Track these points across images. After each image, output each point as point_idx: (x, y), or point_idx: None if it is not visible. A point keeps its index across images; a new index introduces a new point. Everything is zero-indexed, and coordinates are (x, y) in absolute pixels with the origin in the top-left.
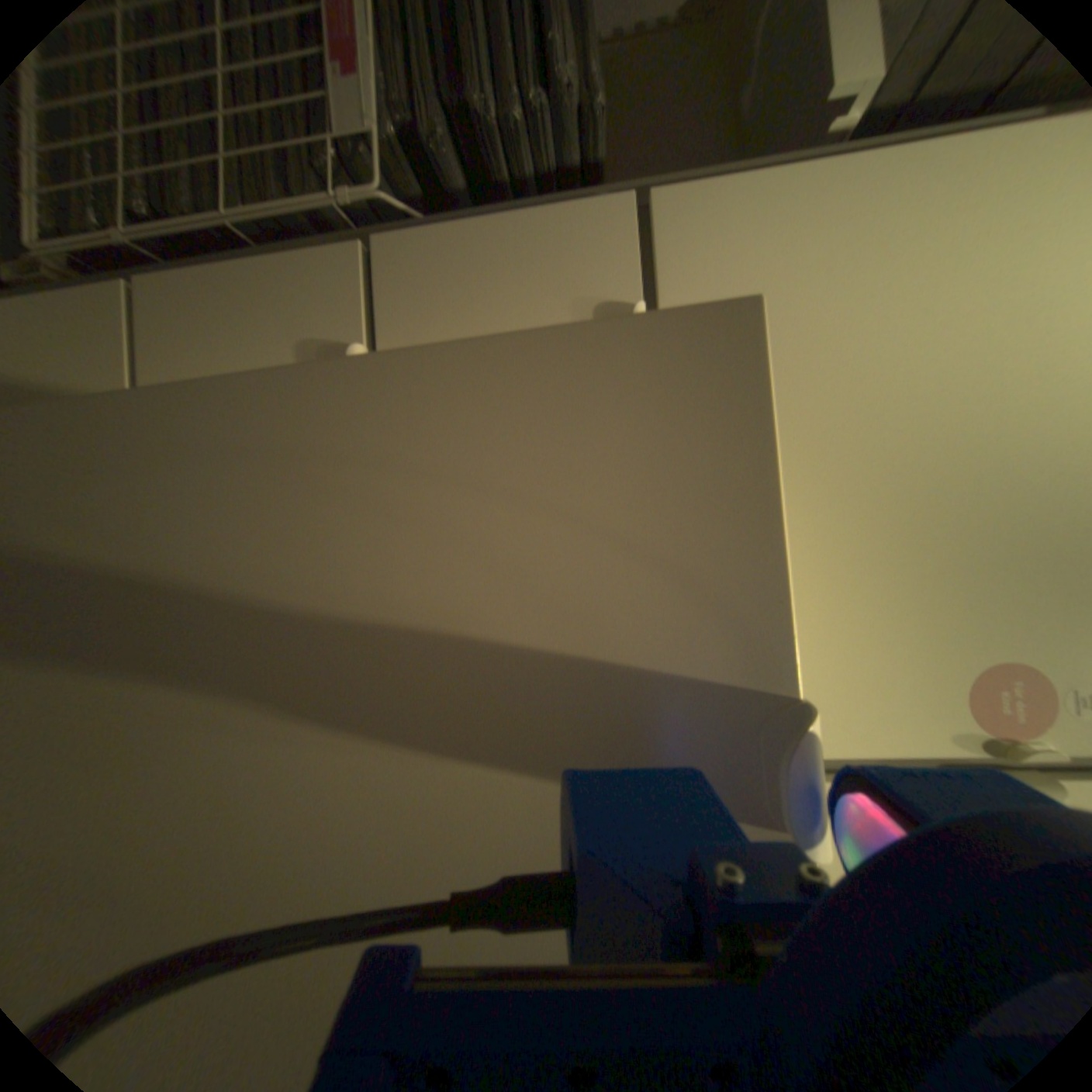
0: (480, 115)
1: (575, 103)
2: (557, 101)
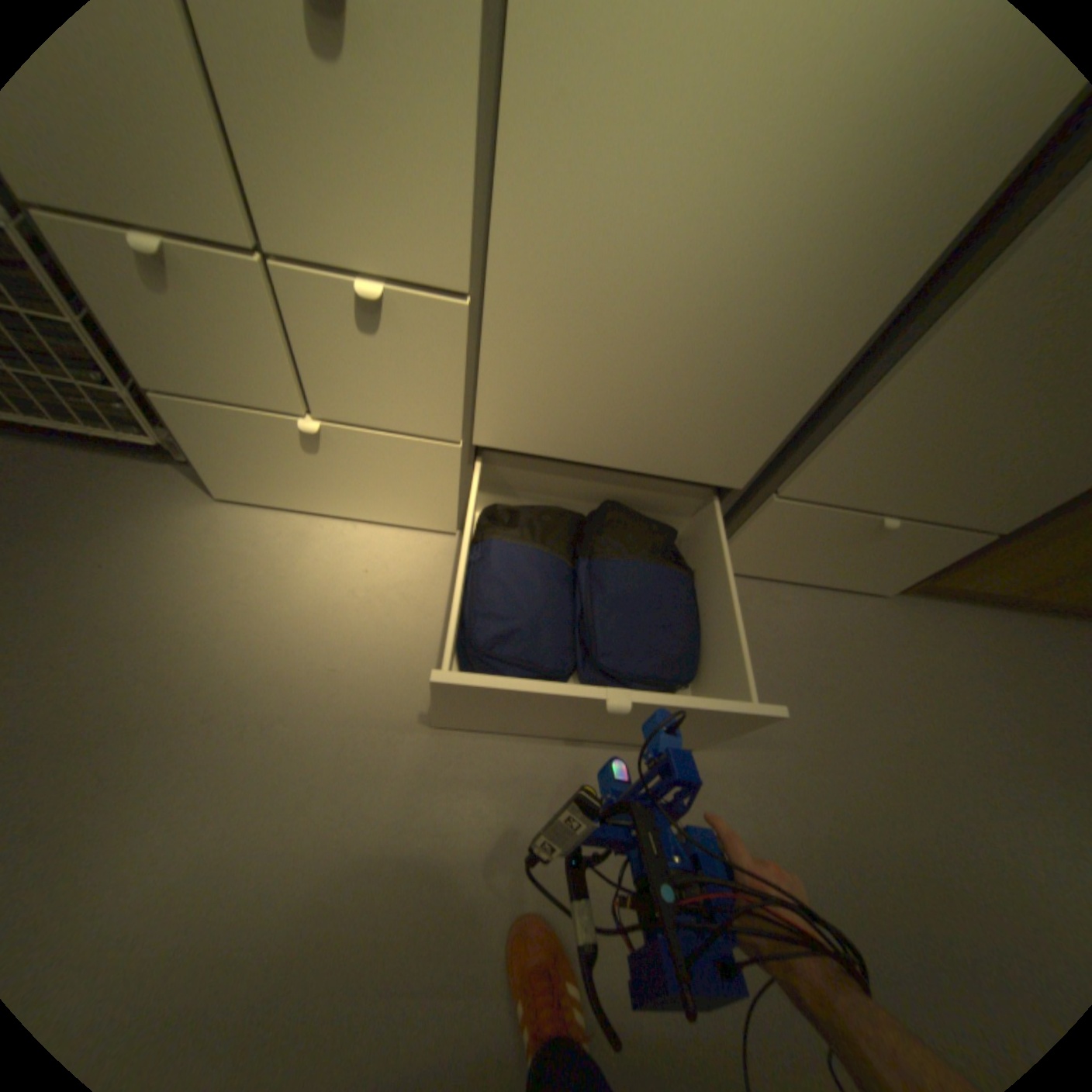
0: None
1: None
2: None
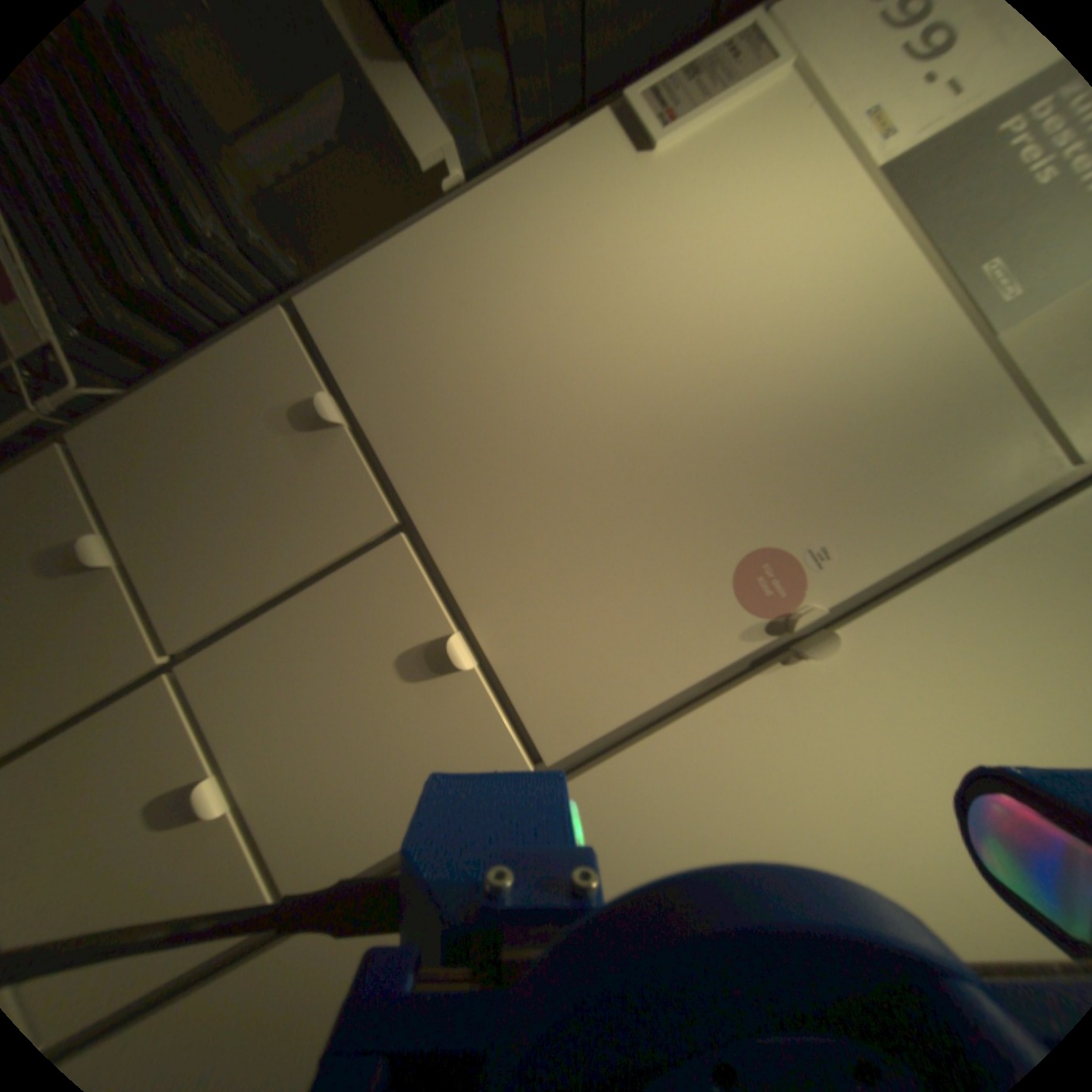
0: (149, 292)
1: (234, 248)
2: (214, 254)
